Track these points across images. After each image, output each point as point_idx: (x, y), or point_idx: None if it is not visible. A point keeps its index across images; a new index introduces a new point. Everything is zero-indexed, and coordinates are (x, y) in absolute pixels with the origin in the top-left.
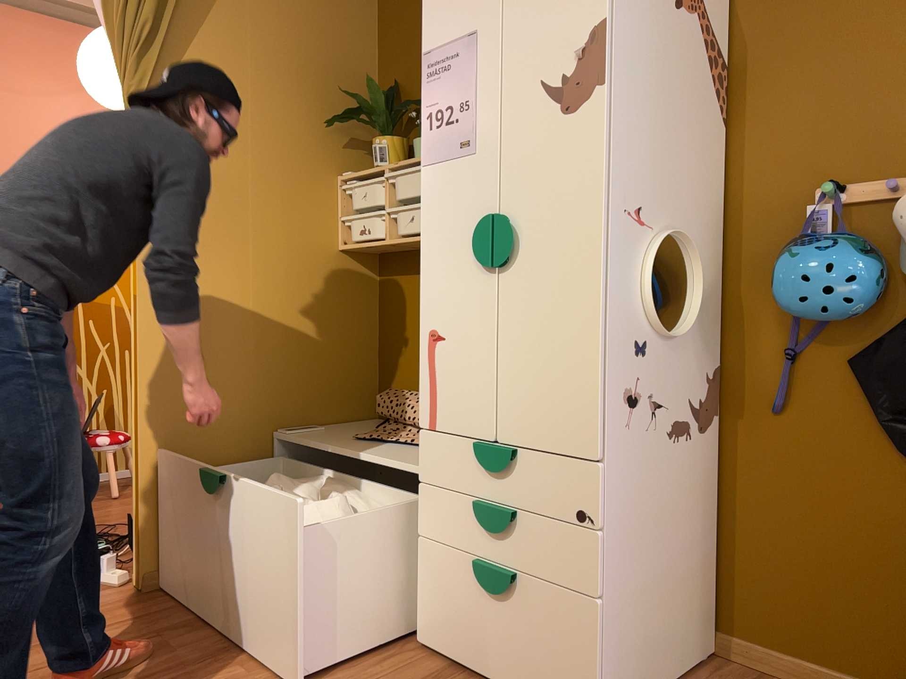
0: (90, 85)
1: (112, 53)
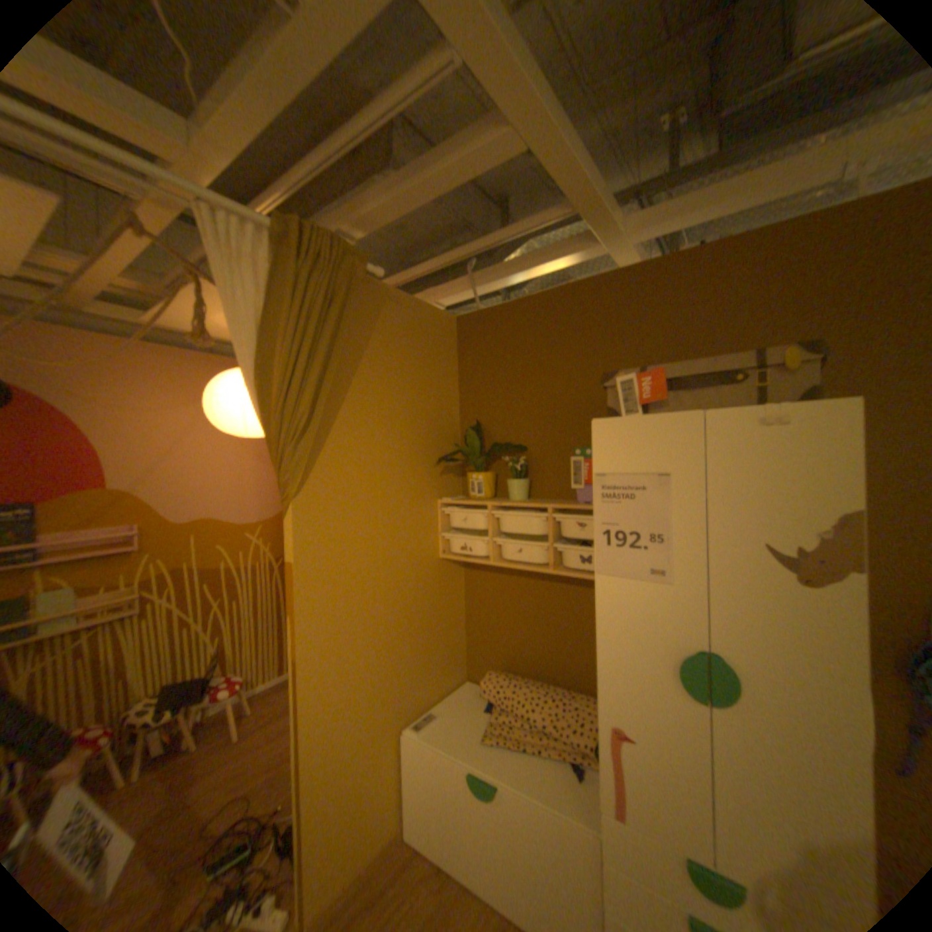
0: (213, 420)
1: (235, 397)
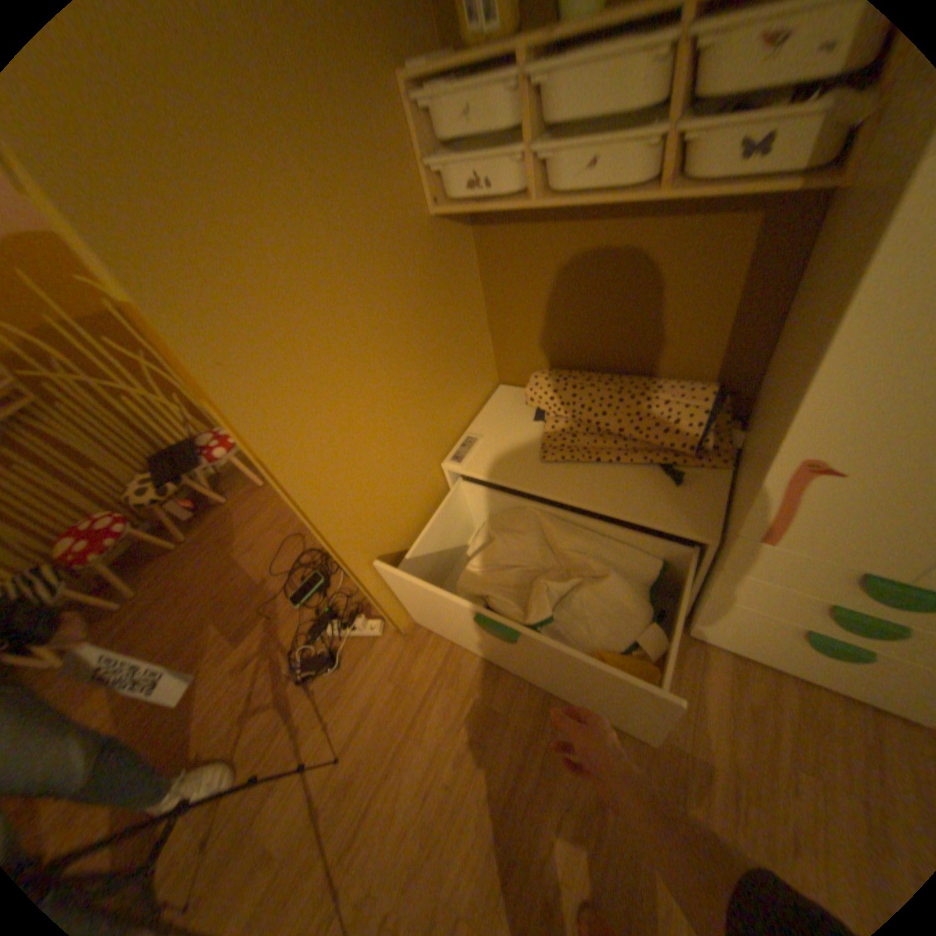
0: None
1: None
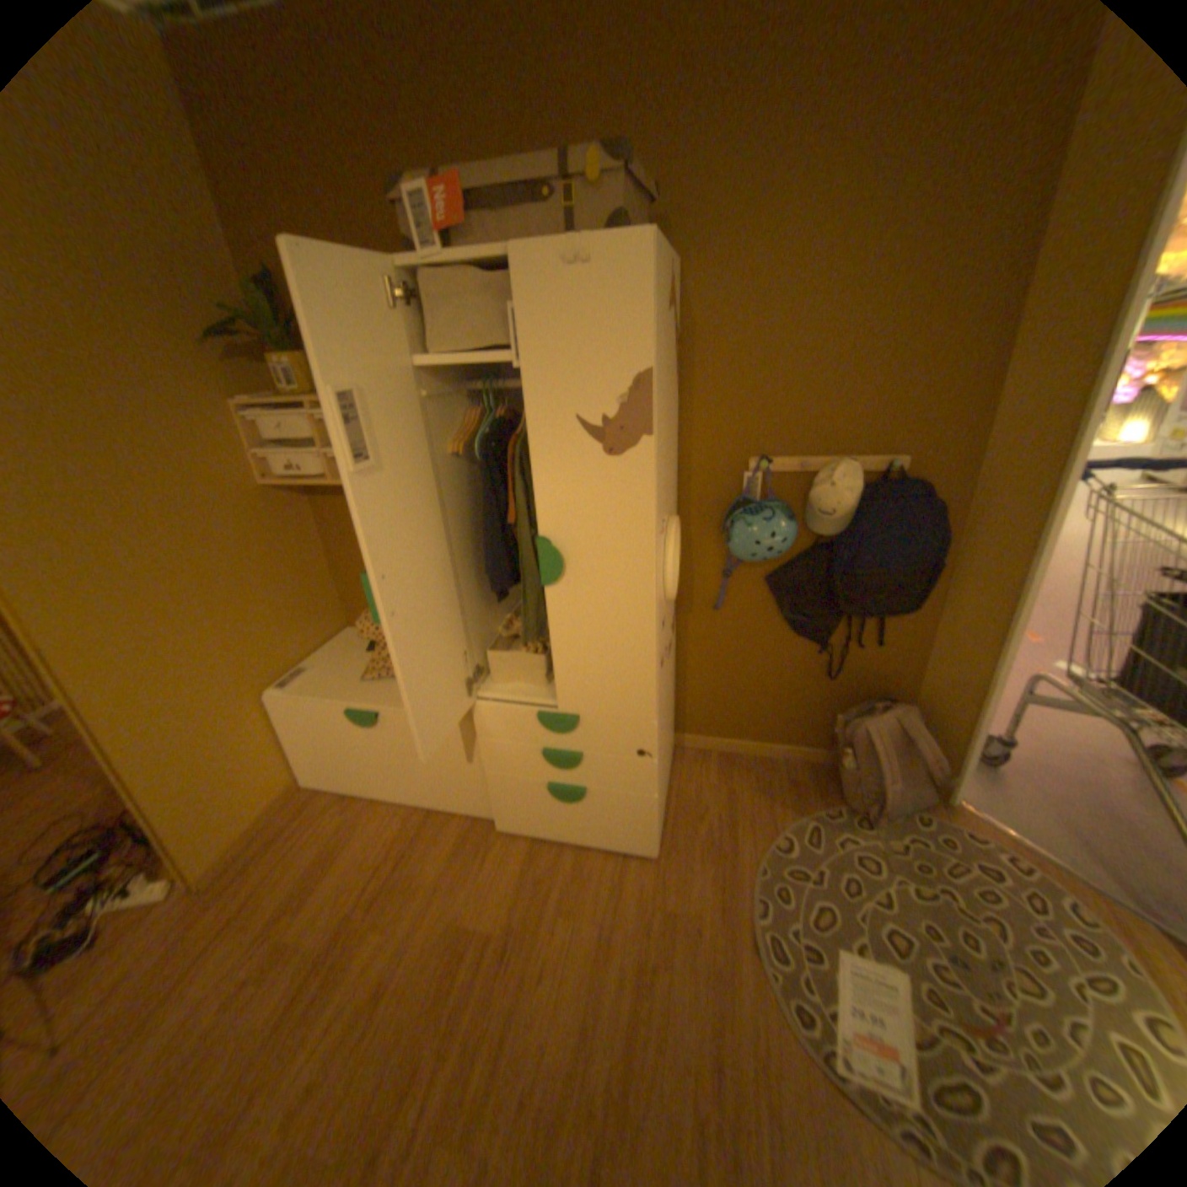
0: None
1: None
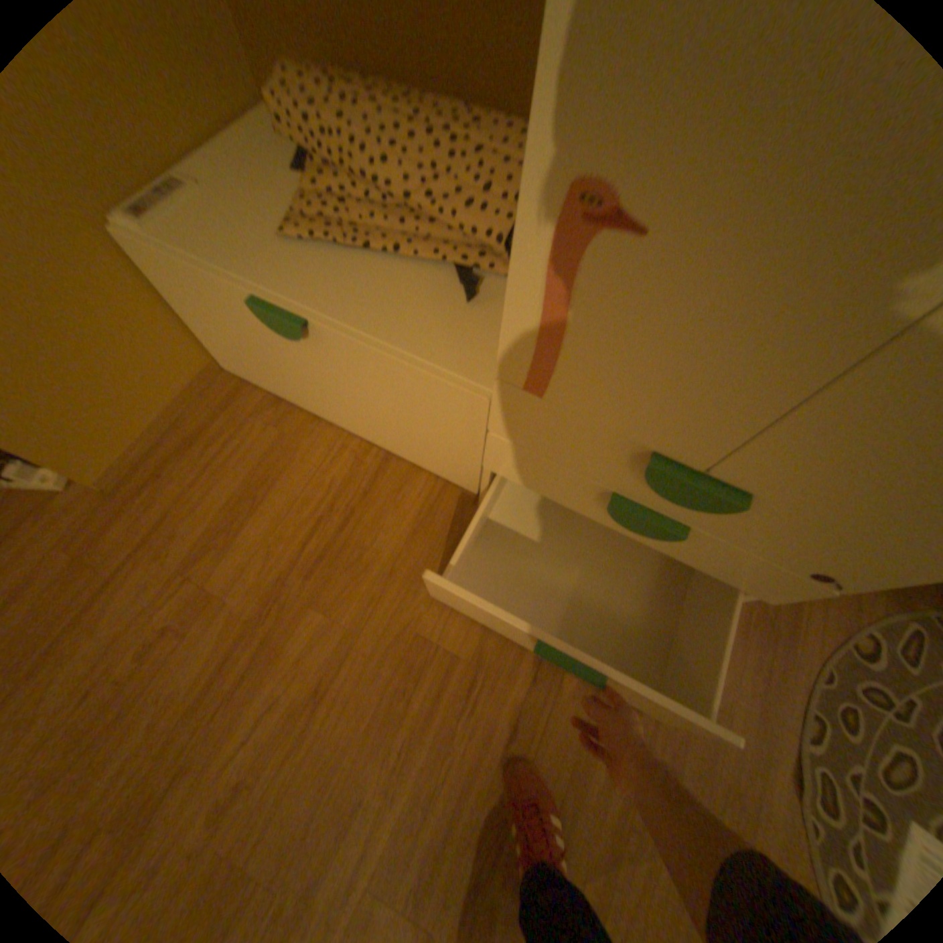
0: None
1: None
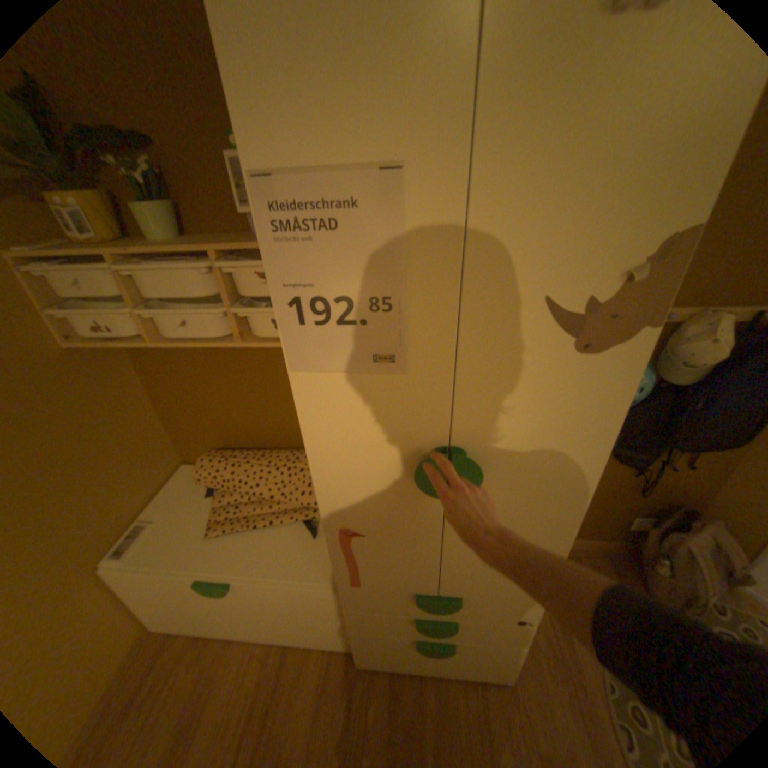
0: None
1: None
